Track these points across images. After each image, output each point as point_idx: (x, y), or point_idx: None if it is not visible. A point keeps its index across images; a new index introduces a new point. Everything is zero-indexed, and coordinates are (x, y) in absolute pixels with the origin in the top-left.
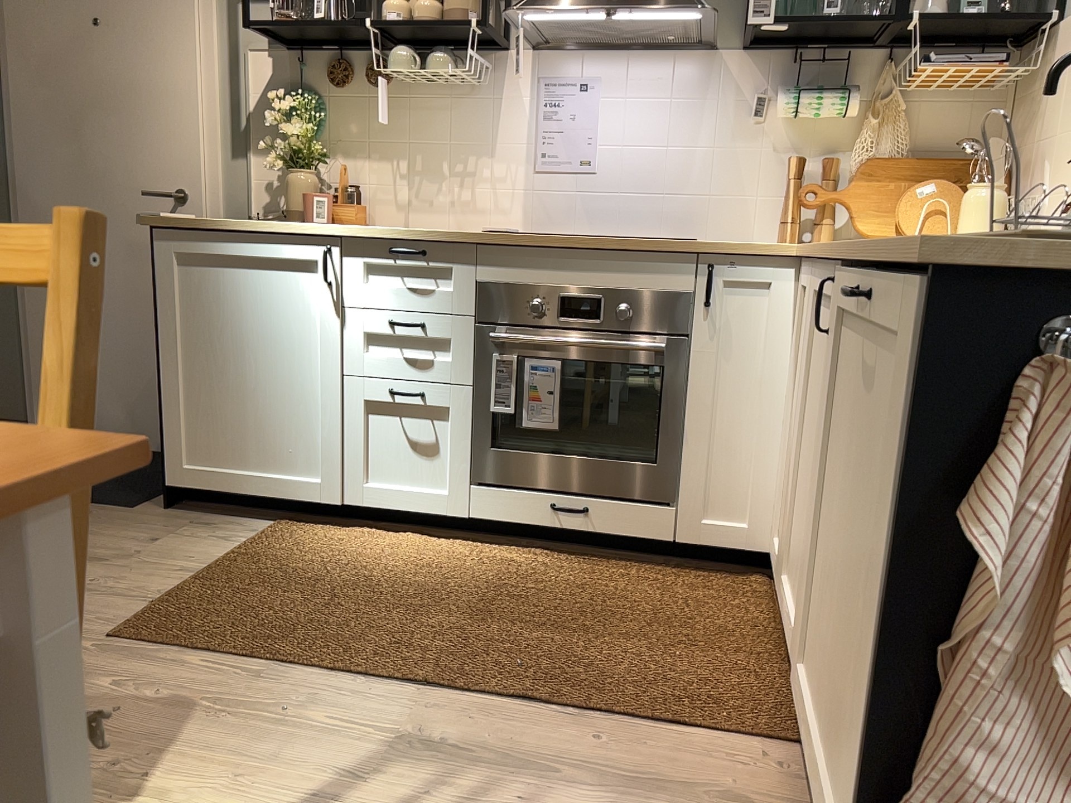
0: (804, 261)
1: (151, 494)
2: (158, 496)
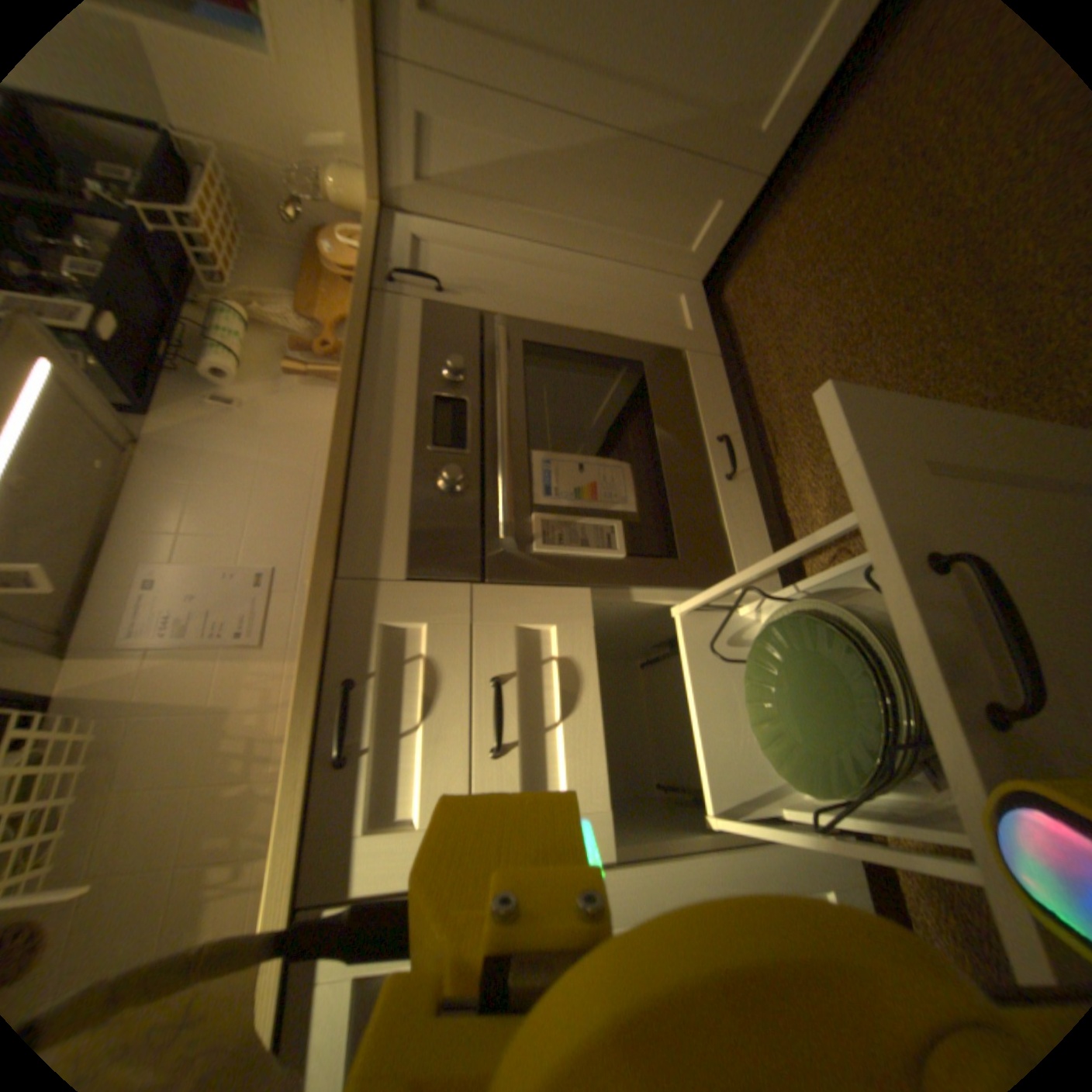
0: (388, 160)
1: None
2: None
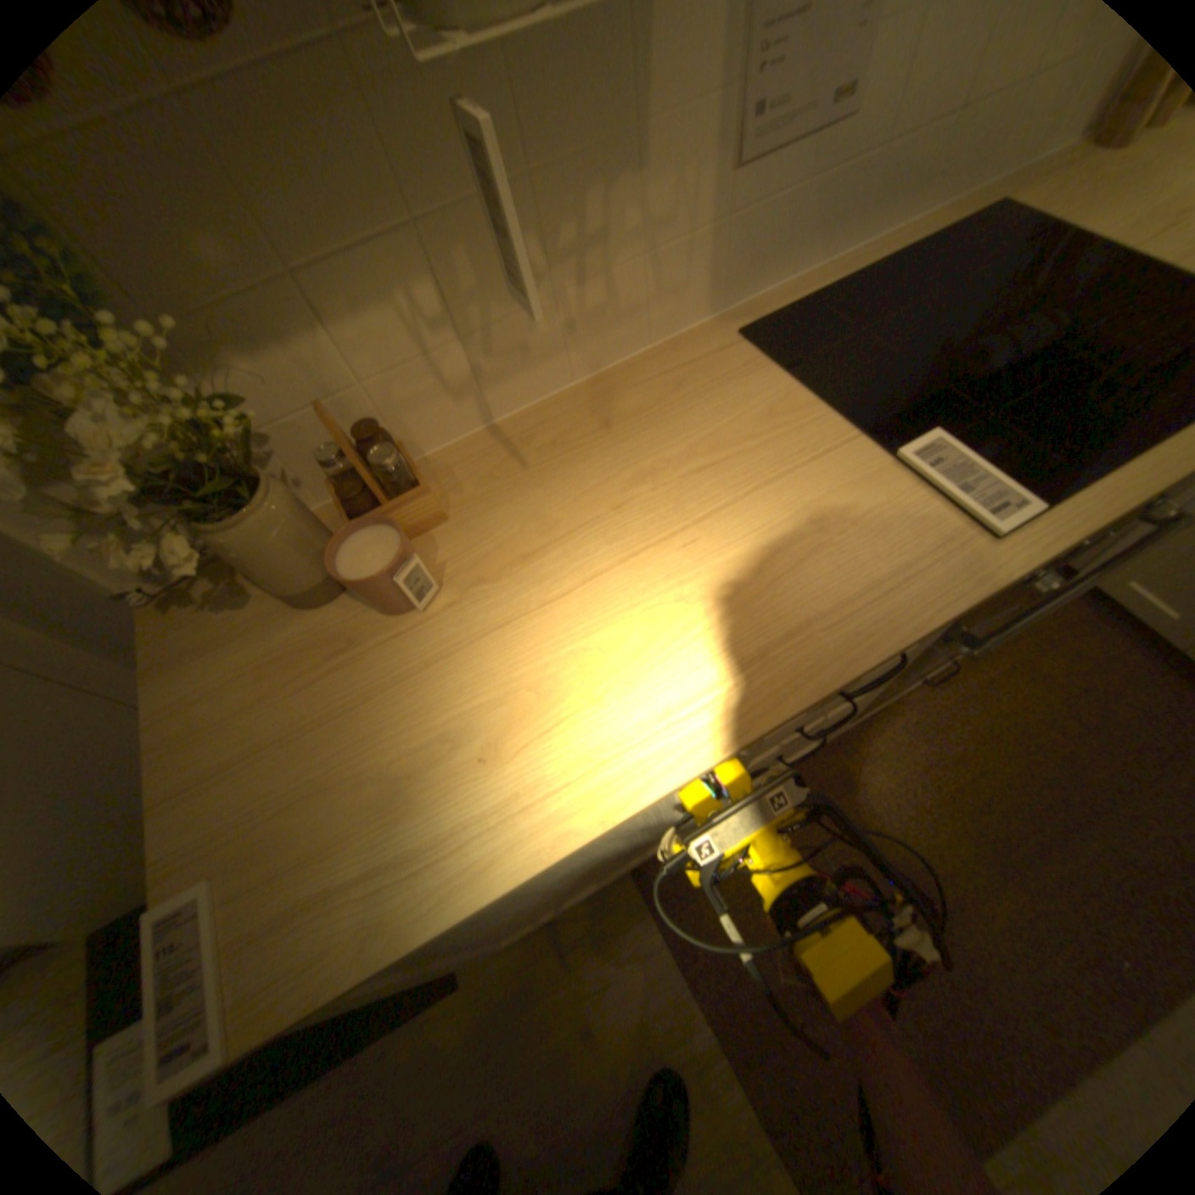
0: None
1: None
2: None
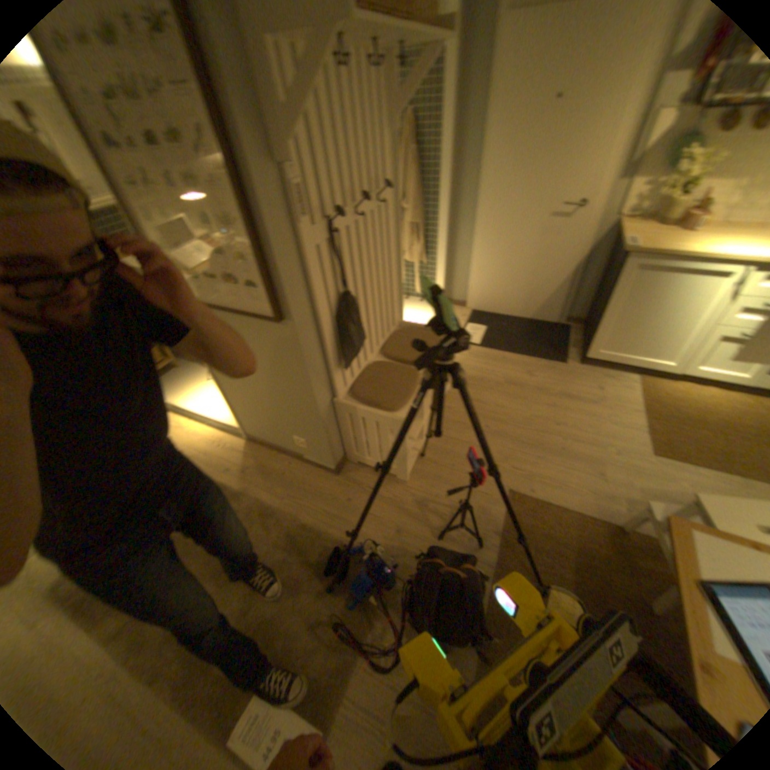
0: None
1: (564, 354)
2: (568, 355)
